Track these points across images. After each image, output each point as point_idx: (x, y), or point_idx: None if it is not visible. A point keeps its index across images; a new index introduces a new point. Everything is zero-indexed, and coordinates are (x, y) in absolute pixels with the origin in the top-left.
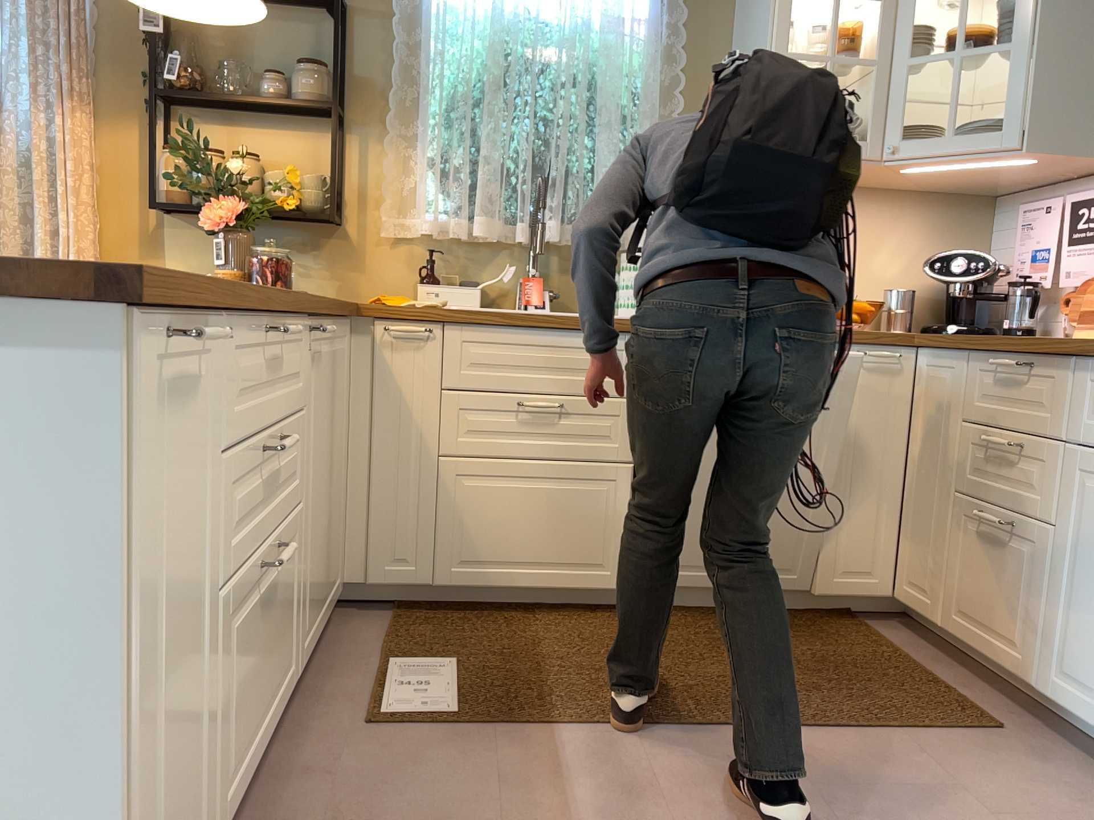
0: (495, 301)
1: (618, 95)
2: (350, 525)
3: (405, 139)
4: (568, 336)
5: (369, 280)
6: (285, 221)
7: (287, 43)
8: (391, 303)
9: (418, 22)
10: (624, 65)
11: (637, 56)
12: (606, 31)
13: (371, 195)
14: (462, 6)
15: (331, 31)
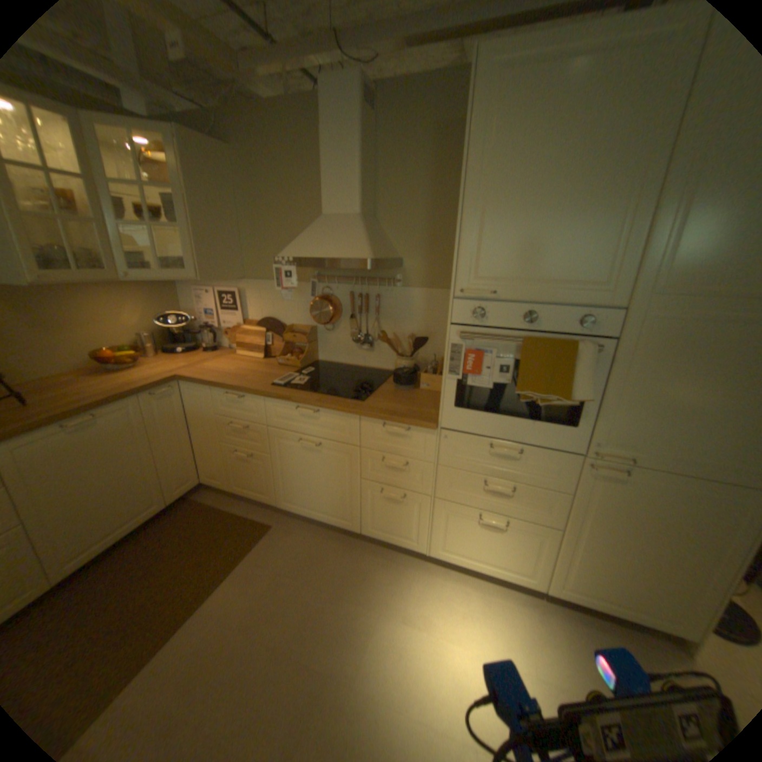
0: None
1: None
2: None
3: None
4: None
5: None
6: None
7: None
8: None
9: None
10: None
11: None
12: None
13: None
14: None
15: None
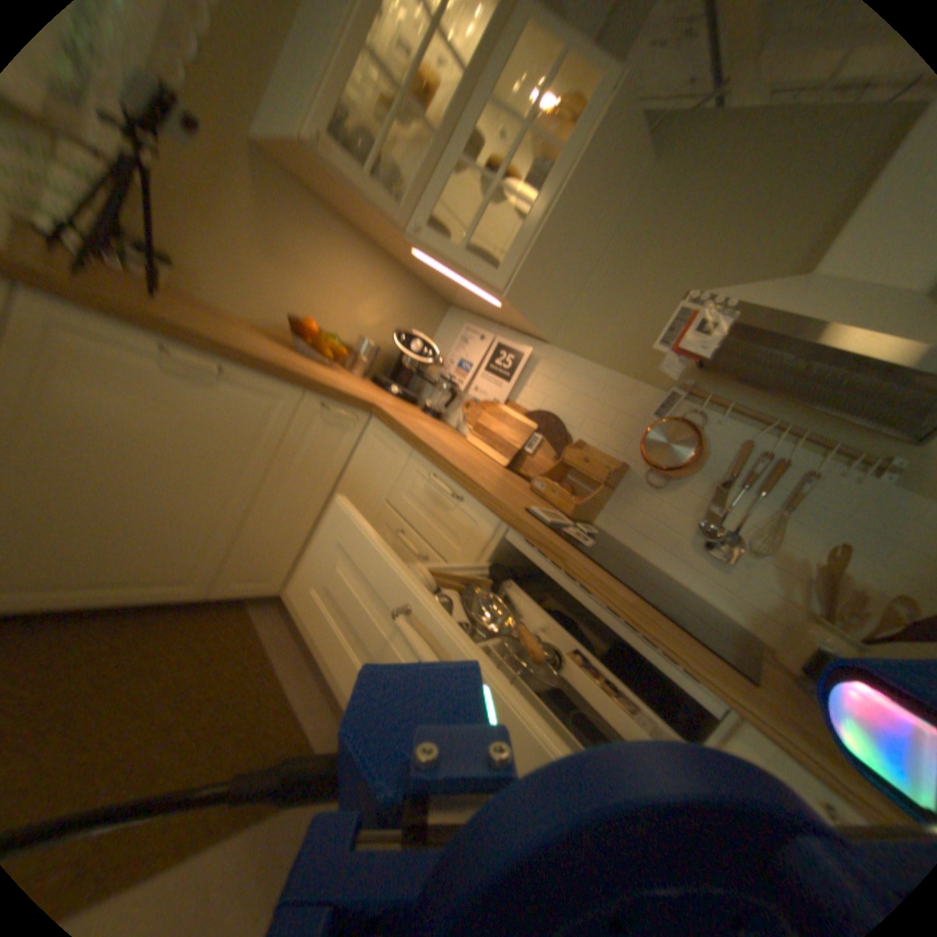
0: None
1: None
2: None
3: None
4: None
5: None
6: None
7: None
8: None
9: None
10: None
11: None
12: None
13: None
14: None
15: None
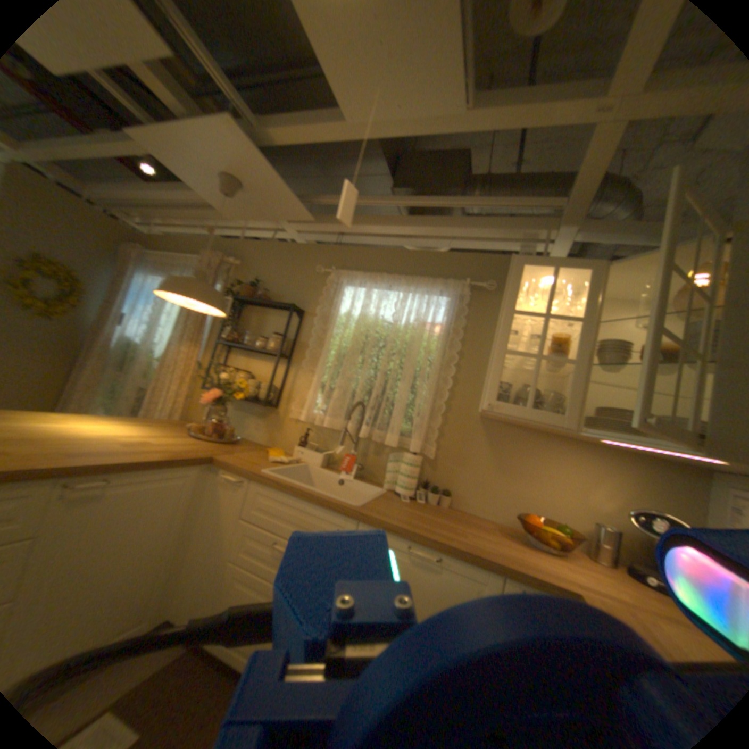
0: (335, 463)
1: (419, 363)
2: (177, 586)
3: (310, 372)
4: (311, 509)
5: (280, 438)
6: (254, 402)
7: (276, 325)
8: (269, 455)
9: (329, 319)
10: (424, 348)
11: (433, 343)
12: (415, 329)
13: (292, 397)
14: (348, 313)
15: (294, 321)
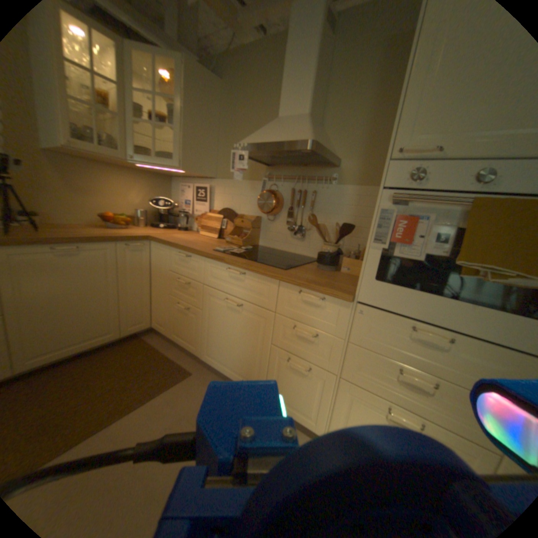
0: None
1: None
2: None
3: None
4: None
5: None
6: None
7: None
8: None
9: None
10: None
11: None
12: None
13: None
14: None
15: None
